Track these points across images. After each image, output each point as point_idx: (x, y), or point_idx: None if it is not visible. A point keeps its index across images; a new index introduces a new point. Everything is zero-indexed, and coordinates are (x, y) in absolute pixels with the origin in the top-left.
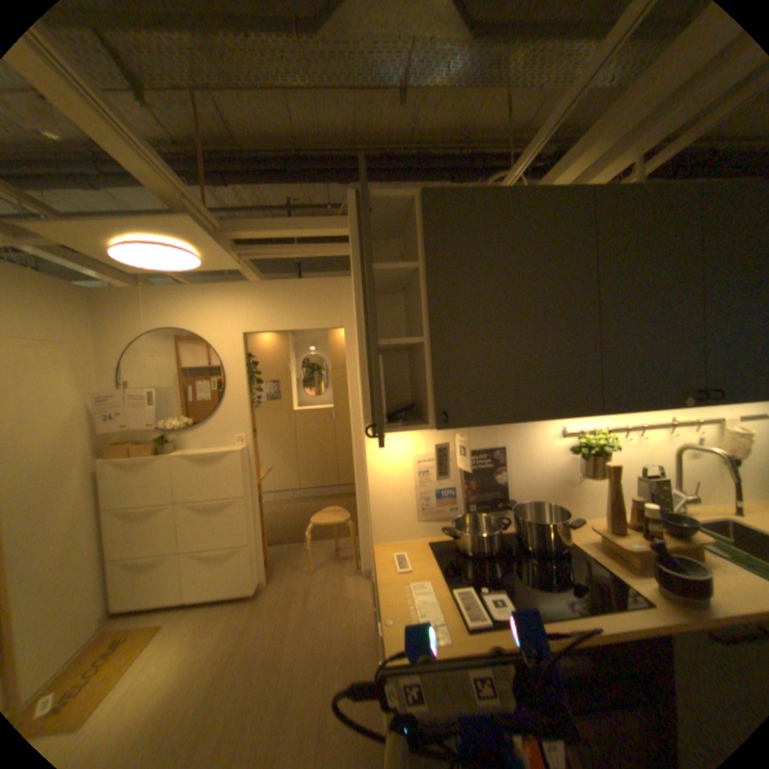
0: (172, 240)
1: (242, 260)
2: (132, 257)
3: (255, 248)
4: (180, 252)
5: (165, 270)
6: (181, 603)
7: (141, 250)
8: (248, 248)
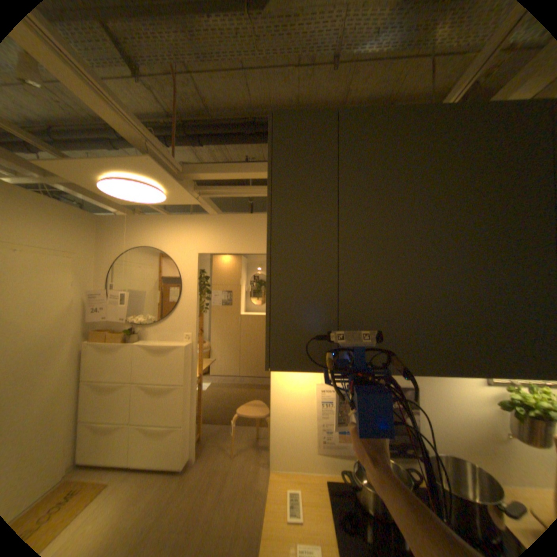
0: (142, 178)
1: (203, 198)
2: (115, 191)
3: (211, 188)
4: (148, 187)
5: (150, 204)
6: (129, 465)
7: (119, 185)
8: (206, 188)
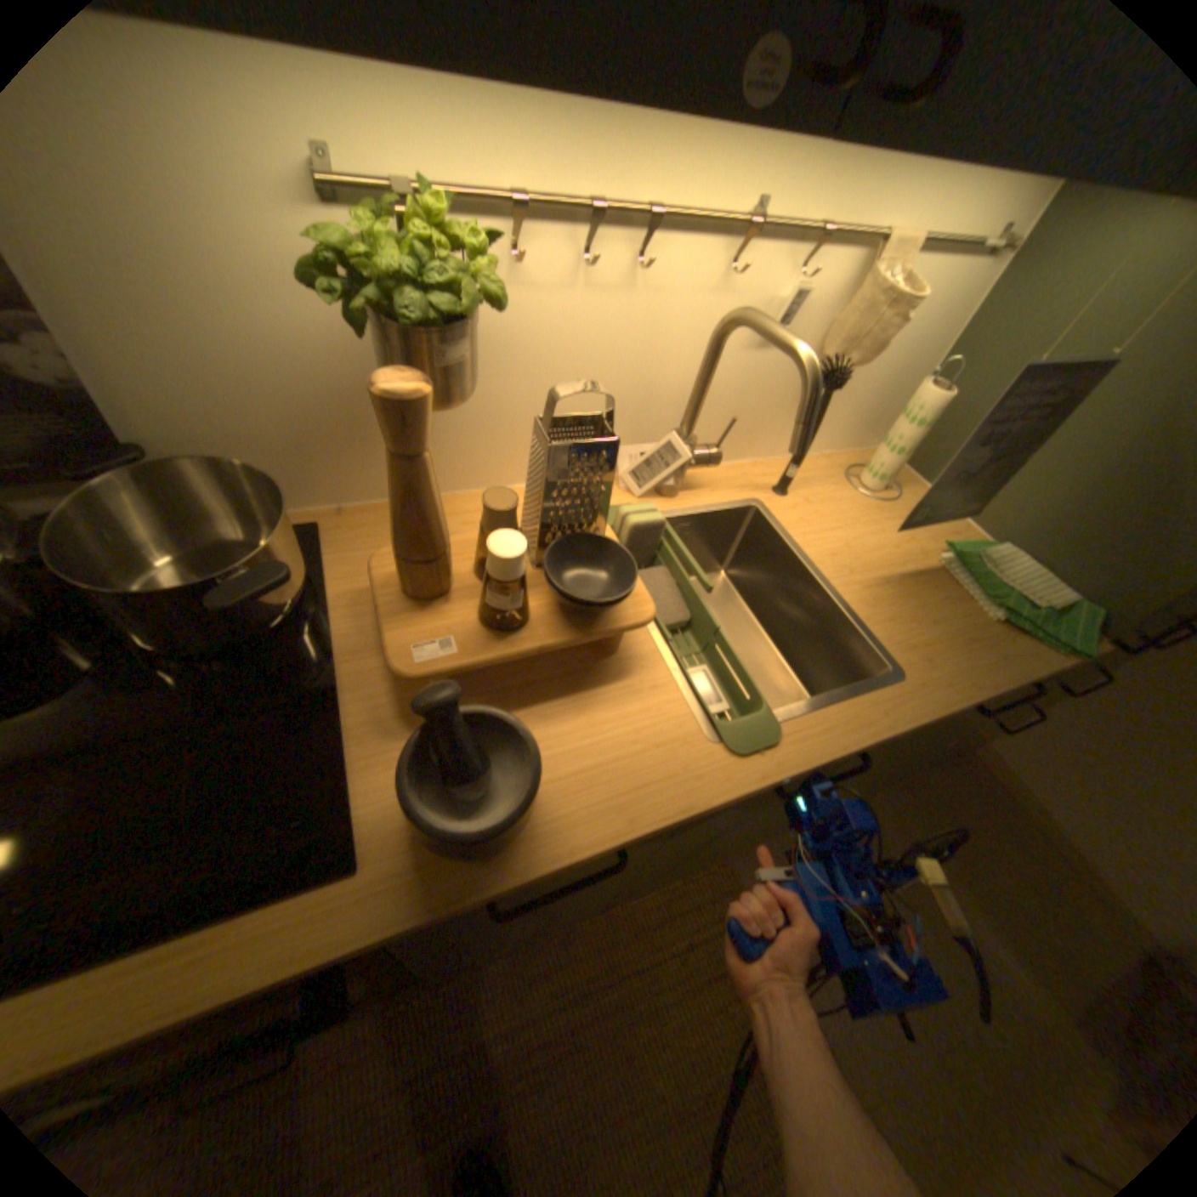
0: None
1: None
2: None
3: None
4: None
5: None
6: None
7: None
8: None
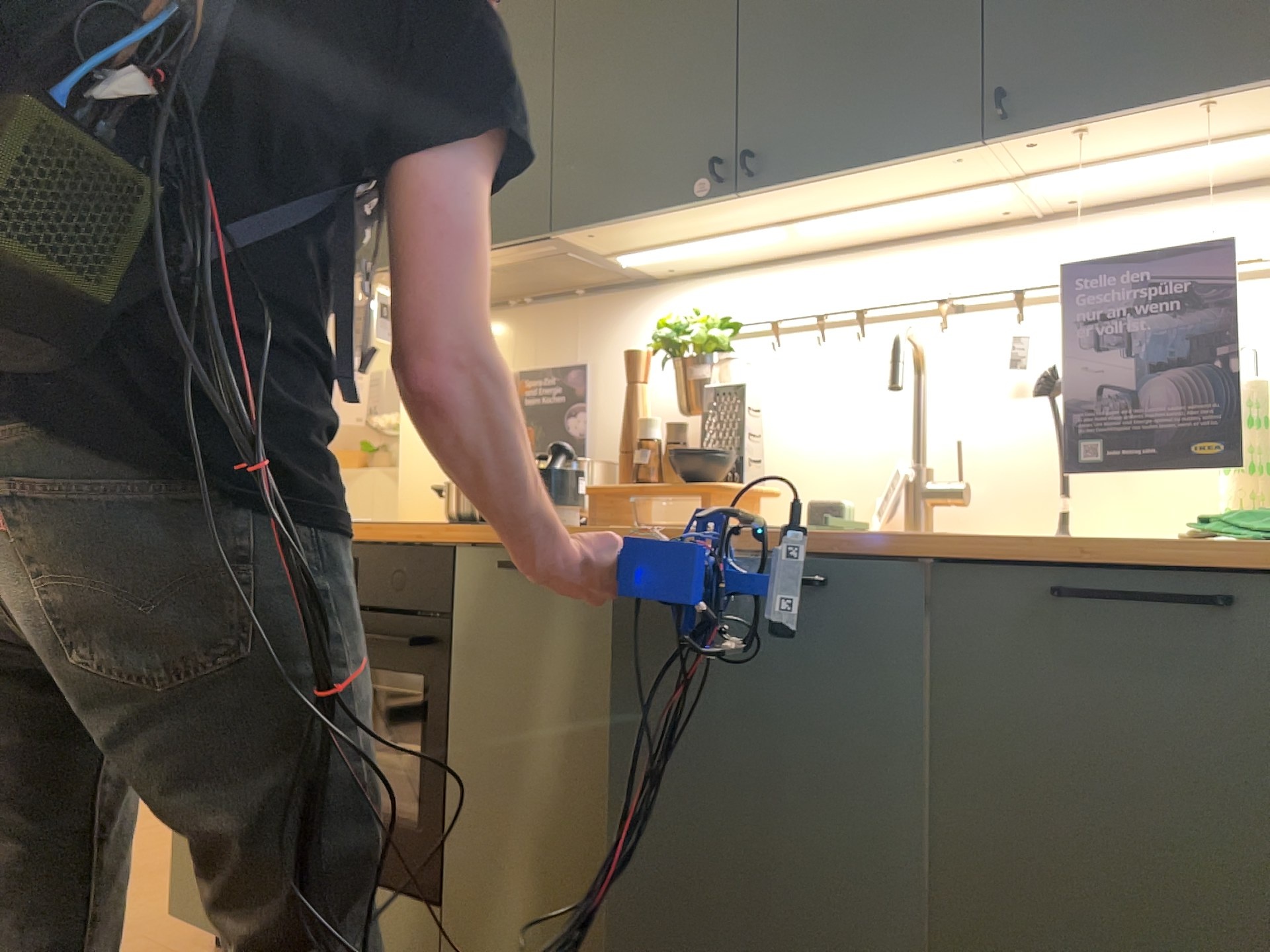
0: None
1: None
2: None
3: None
4: None
5: None
6: None
7: None
8: None
